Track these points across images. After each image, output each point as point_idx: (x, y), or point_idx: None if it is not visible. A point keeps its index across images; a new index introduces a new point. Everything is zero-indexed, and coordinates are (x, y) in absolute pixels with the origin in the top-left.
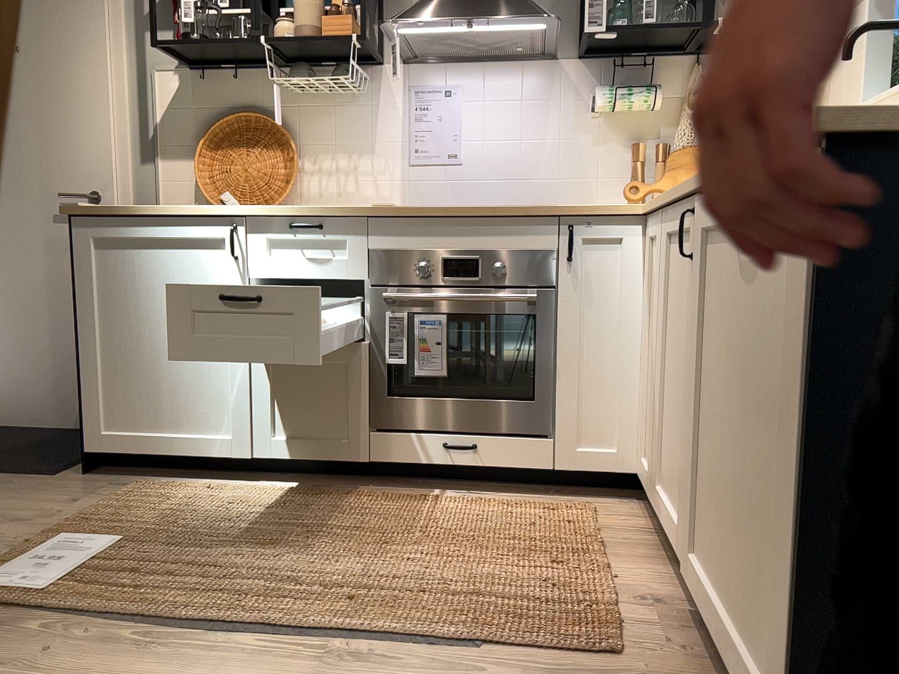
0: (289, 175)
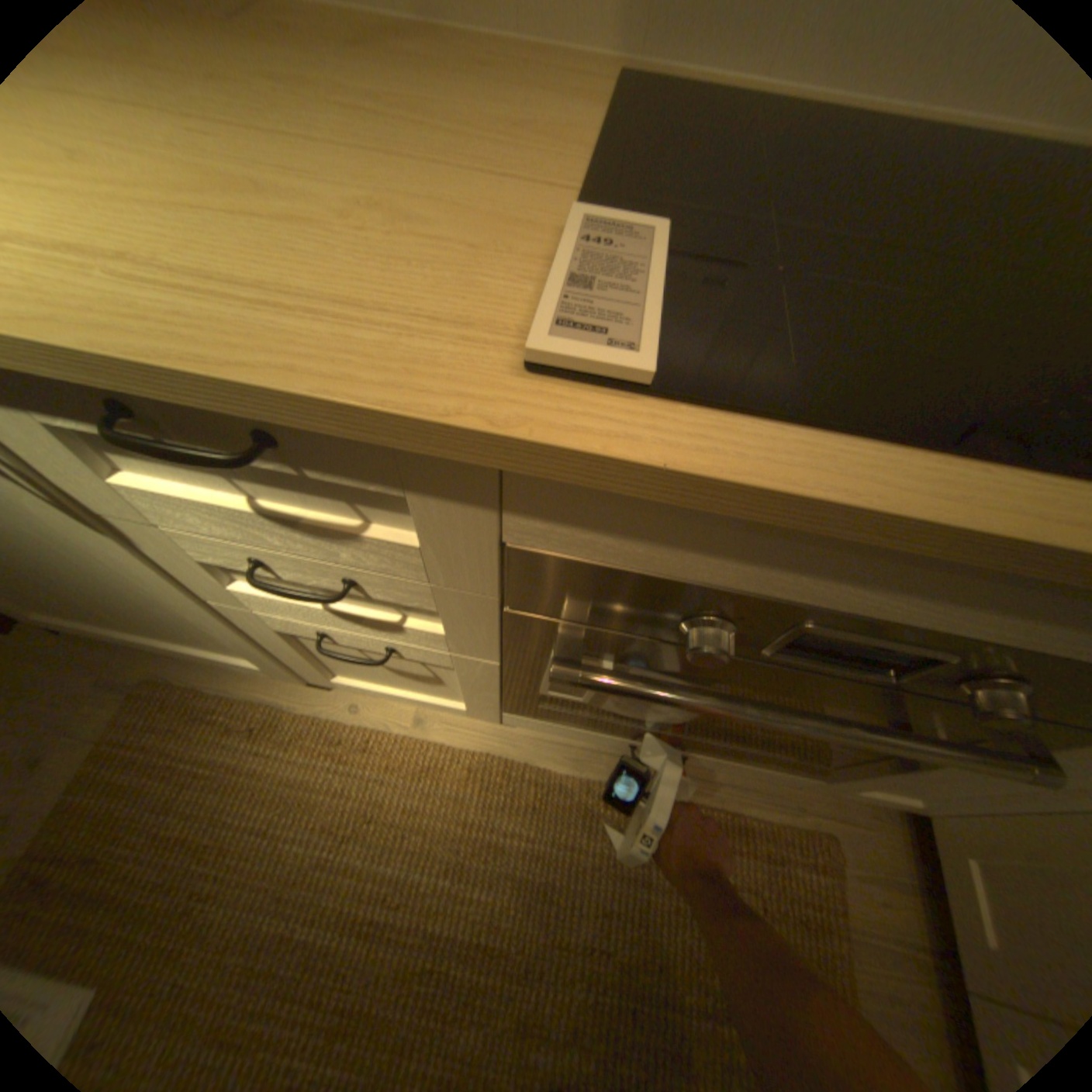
0: None
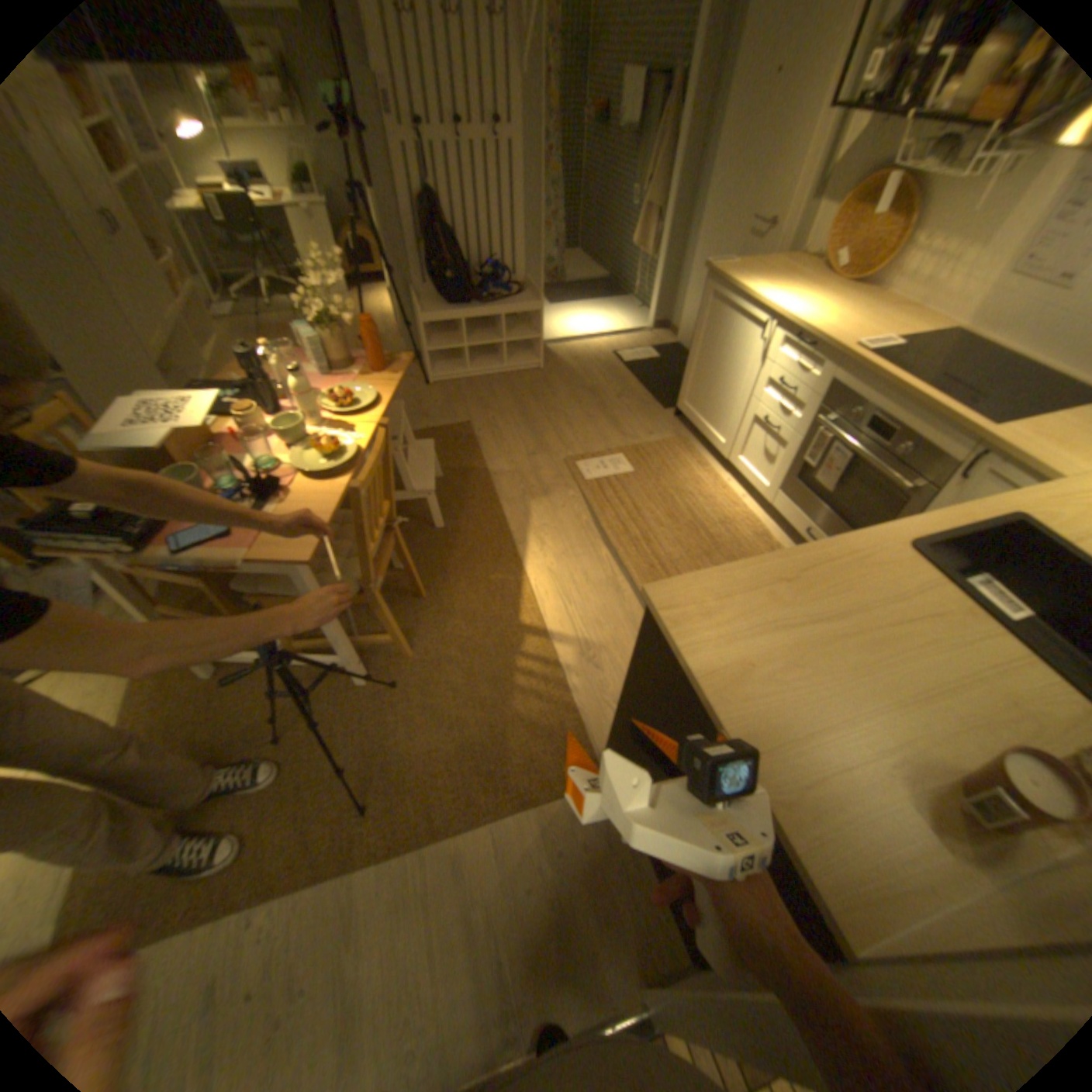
0: (896, 249)
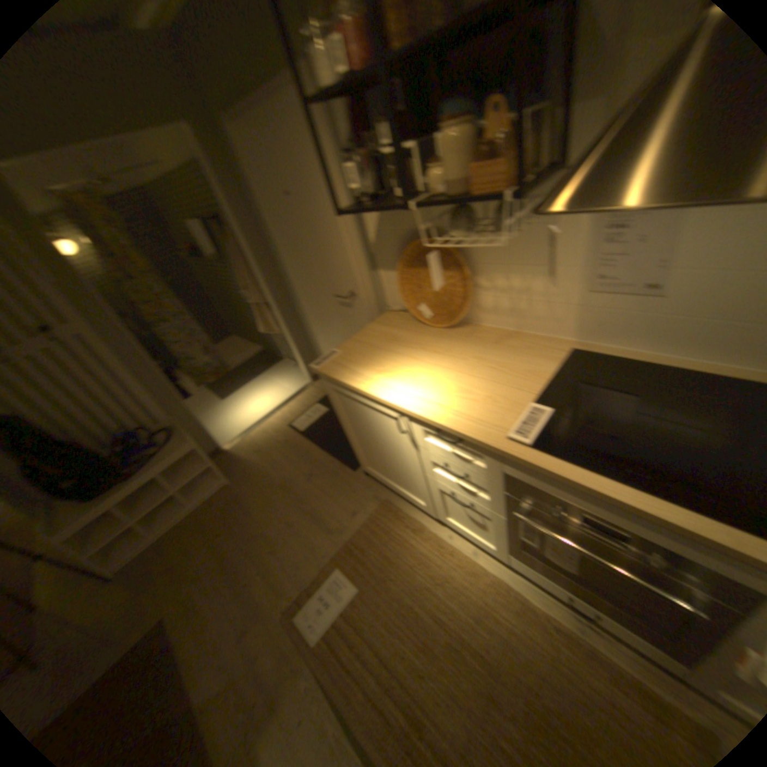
0: (464, 294)
